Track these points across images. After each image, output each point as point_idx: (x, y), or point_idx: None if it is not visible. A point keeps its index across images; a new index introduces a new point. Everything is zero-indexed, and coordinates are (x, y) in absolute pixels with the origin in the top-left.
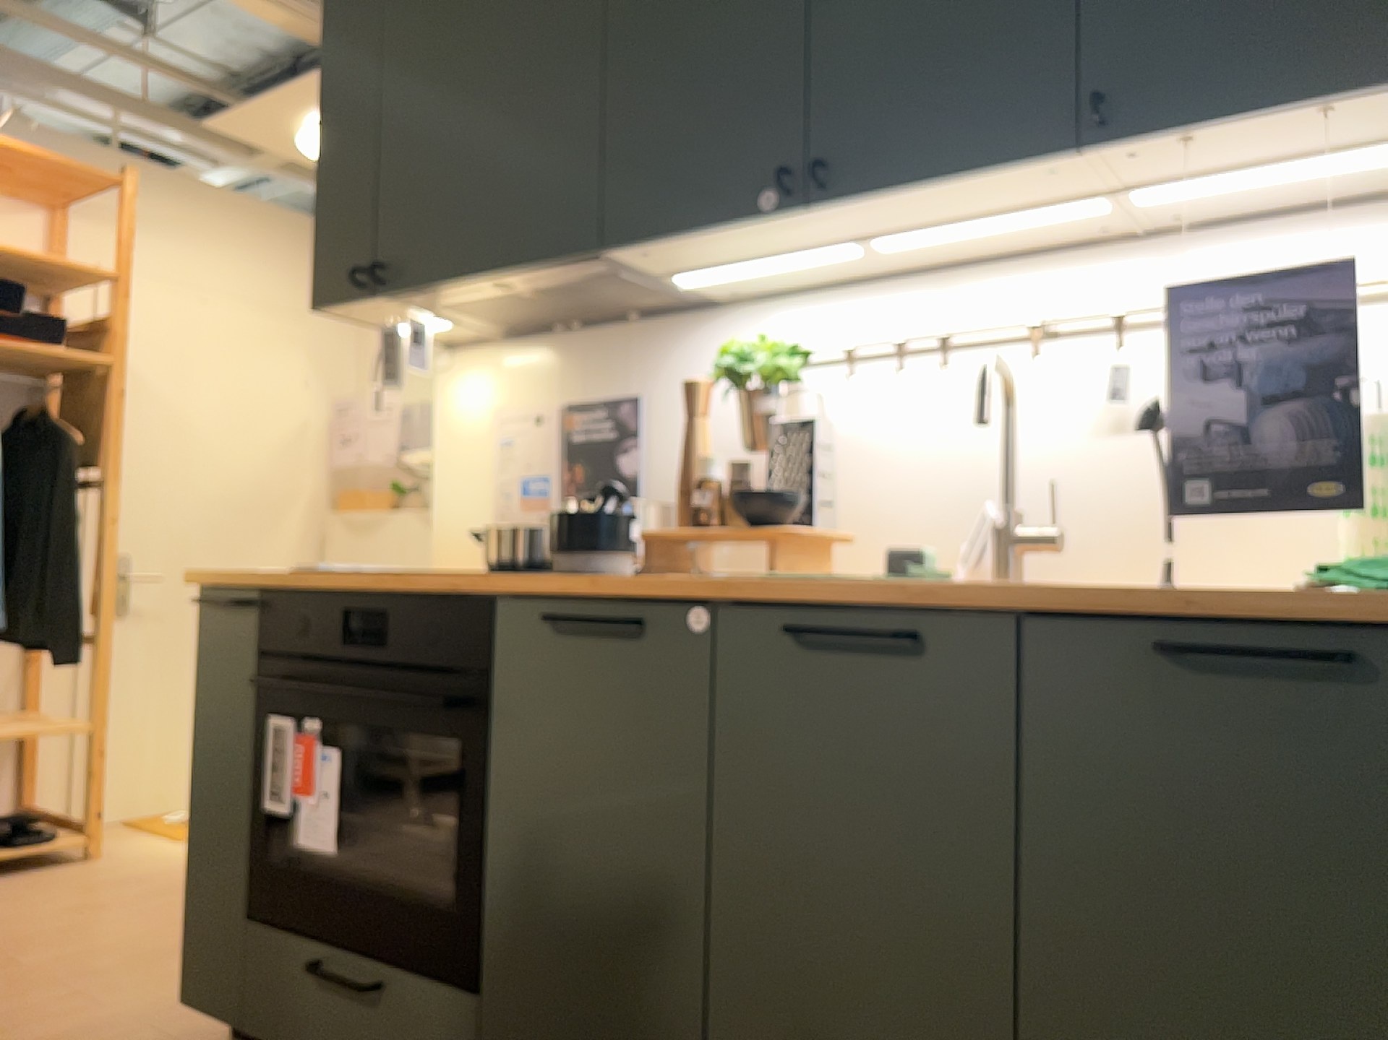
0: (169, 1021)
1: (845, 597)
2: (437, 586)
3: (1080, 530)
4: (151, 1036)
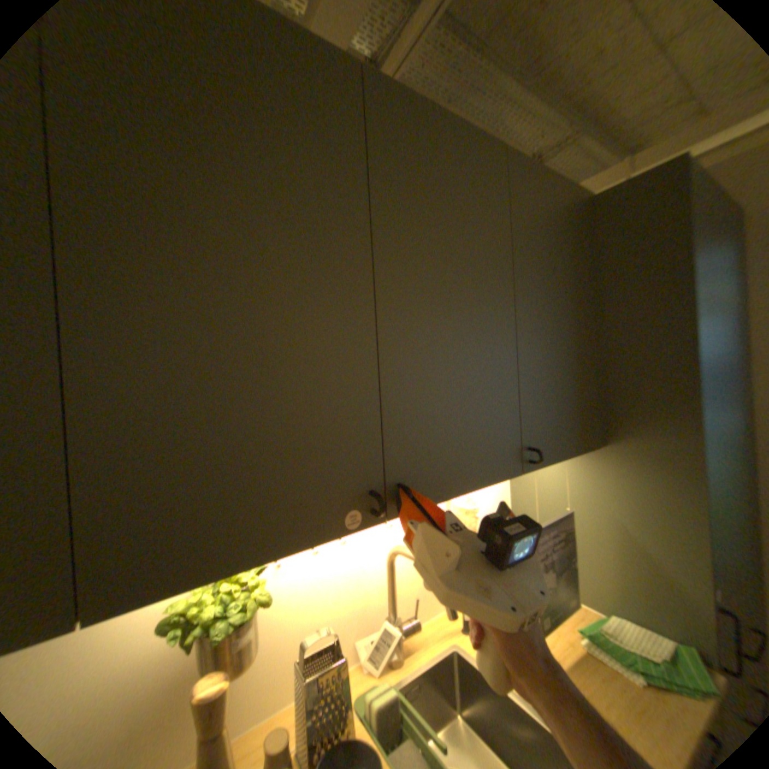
0: None
1: None
2: None
3: (408, 605)
4: None
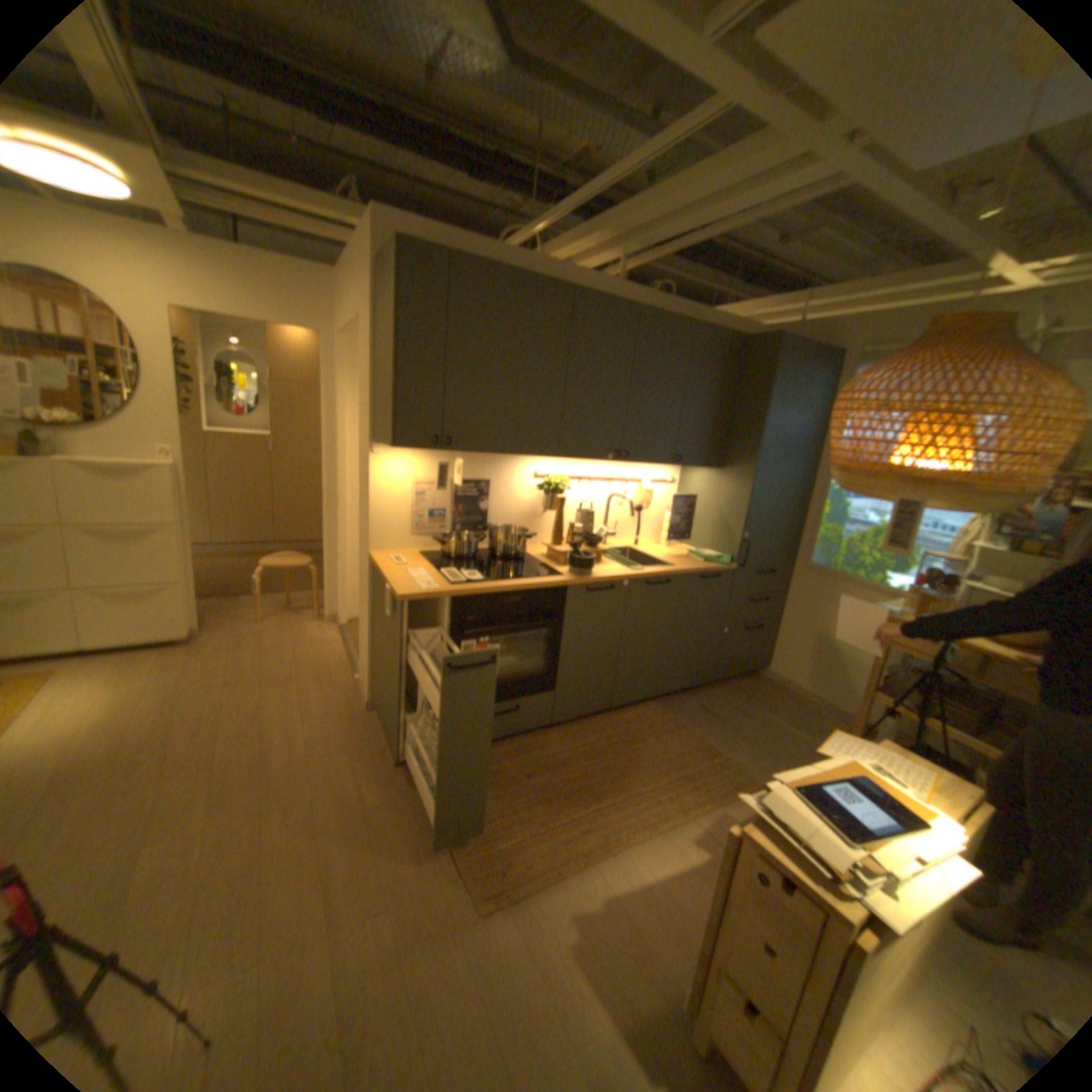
0: (351, 782)
1: (653, 574)
2: (542, 584)
3: (609, 529)
4: (363, 788)
